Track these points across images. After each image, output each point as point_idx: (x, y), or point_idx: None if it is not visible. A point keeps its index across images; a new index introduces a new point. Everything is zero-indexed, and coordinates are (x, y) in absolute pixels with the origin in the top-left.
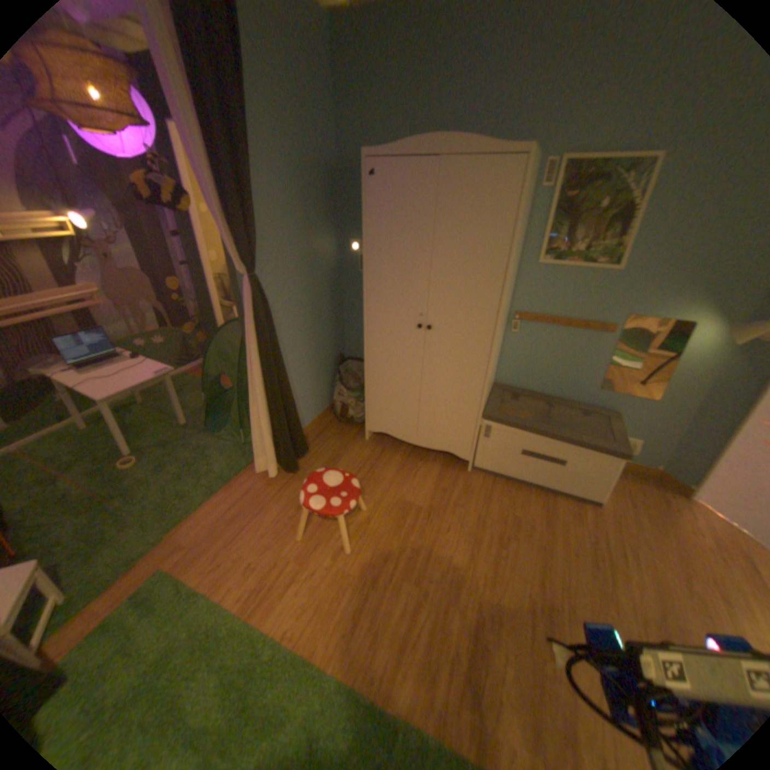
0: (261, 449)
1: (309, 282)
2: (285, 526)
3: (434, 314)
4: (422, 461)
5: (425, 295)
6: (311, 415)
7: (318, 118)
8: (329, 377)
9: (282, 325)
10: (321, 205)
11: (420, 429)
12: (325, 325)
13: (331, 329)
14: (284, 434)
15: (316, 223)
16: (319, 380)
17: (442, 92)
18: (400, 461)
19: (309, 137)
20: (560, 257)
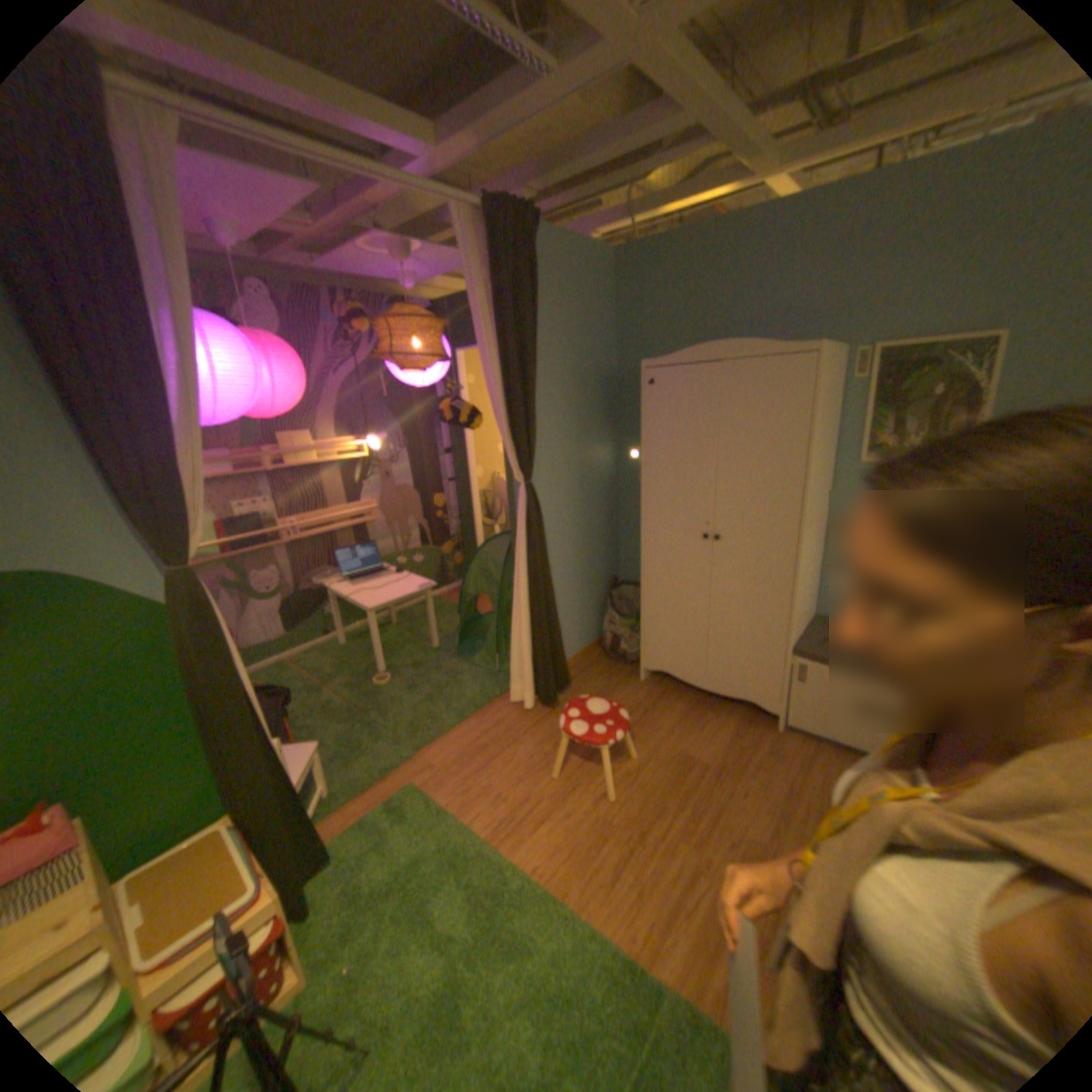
0: (520, 671)
1: (582, 492)
2: (541, 761)
3: (724, 523)
4: (714, 712)
5: (712, 501)
6: (576, 646)
7: (599, 336)
8: (599, 603)
9: (551, 536)
10: (599, 414)
11: (712, 669)
12: (597, 540)
13: (603, 545)
14: (545, 656)
15: (593, 432)
16: (587, 603)
17: (728, 298)
18: (684, 709)
19: (590, 353)
20: (888, 454)
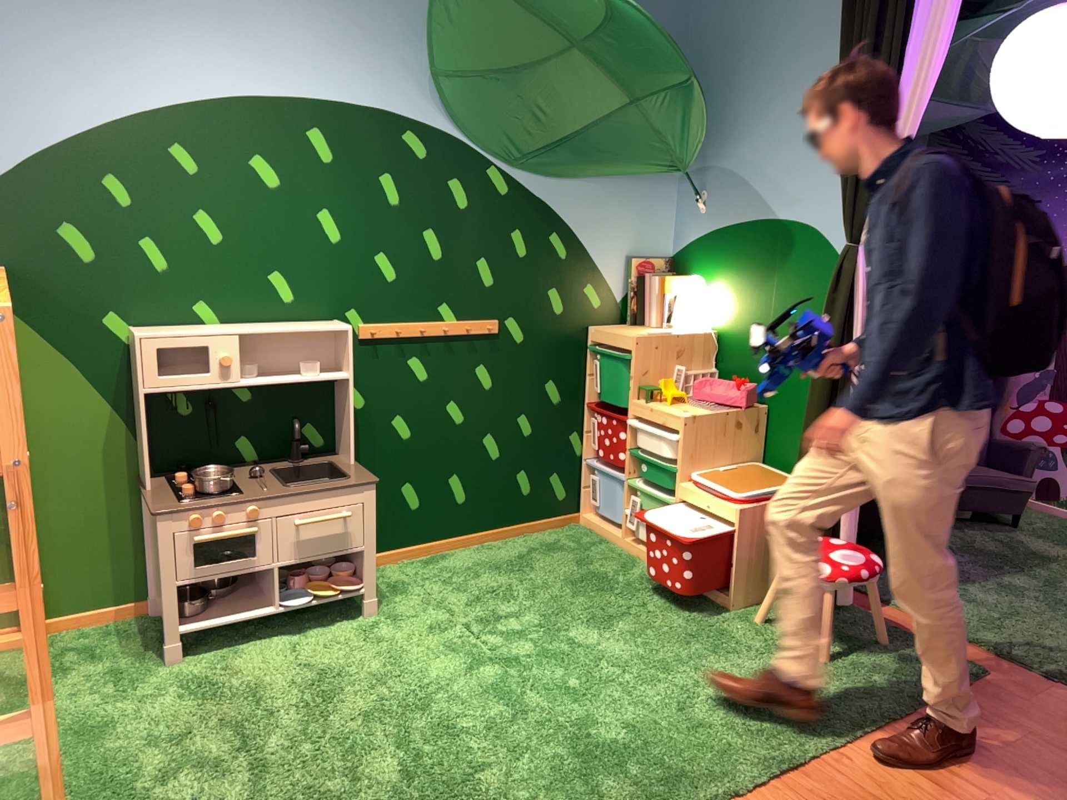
0: None
1: None
2: None
3: None
4: None
5: None
6: None
7: None
8: None
9: None
10: None
11: None
12: None
13: None
14: None
15: None
16: None
17: None
18: None
19: None
20: None
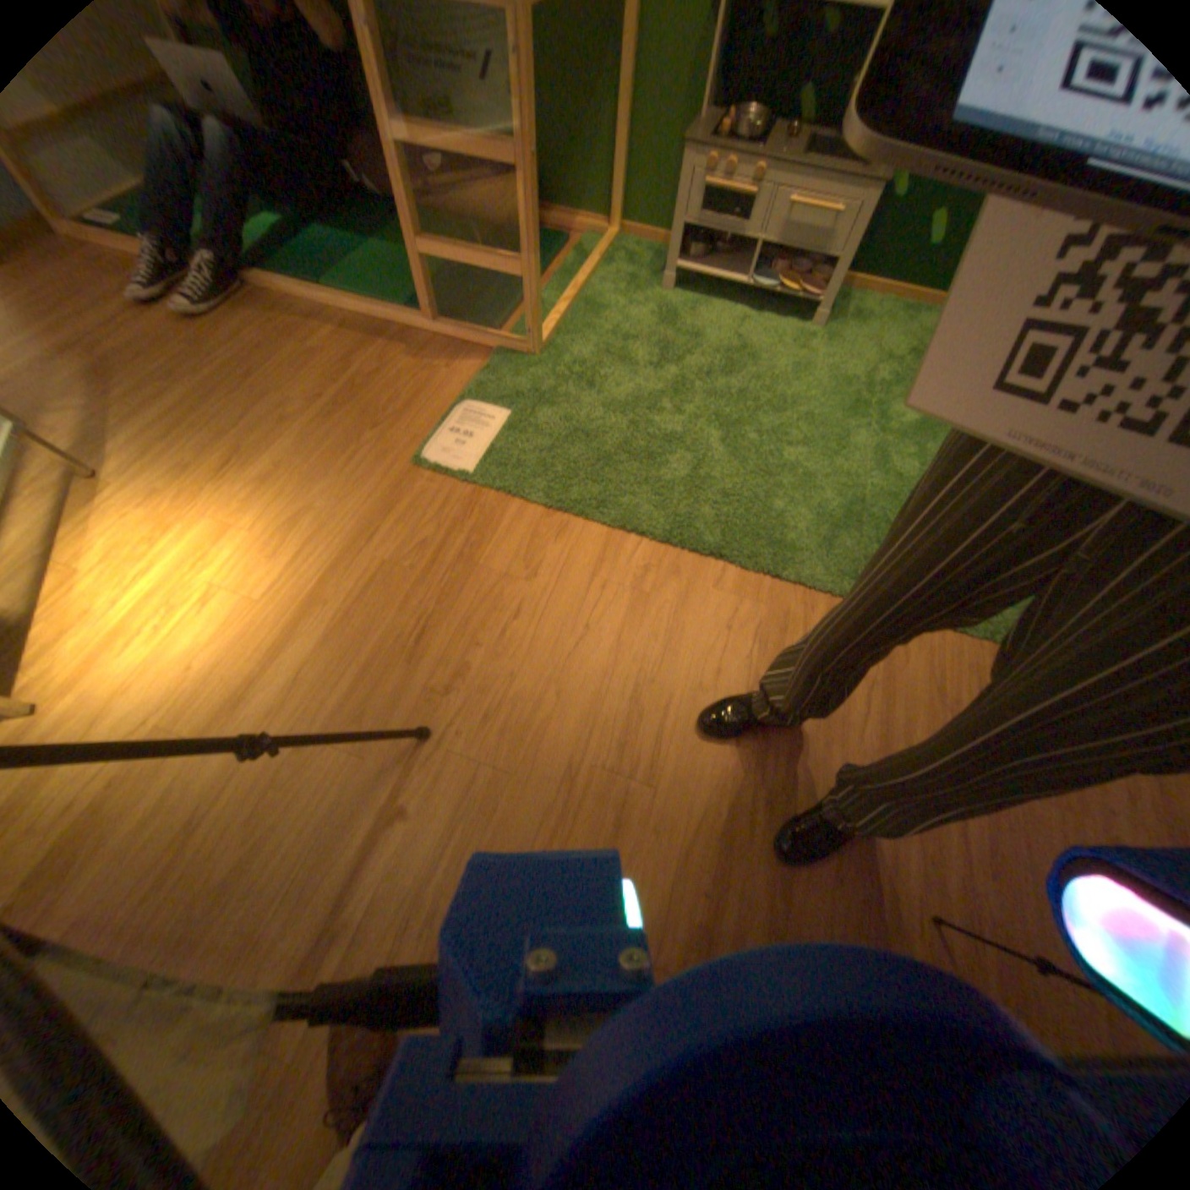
0: None
1: None
2: None
3: None
4: None
5: None
6: None
7: None
8: None
9: None
10: None
11: None
12: None
13: None
14: None
15: None
16: None
17: None
18: None
19: None
20: None
